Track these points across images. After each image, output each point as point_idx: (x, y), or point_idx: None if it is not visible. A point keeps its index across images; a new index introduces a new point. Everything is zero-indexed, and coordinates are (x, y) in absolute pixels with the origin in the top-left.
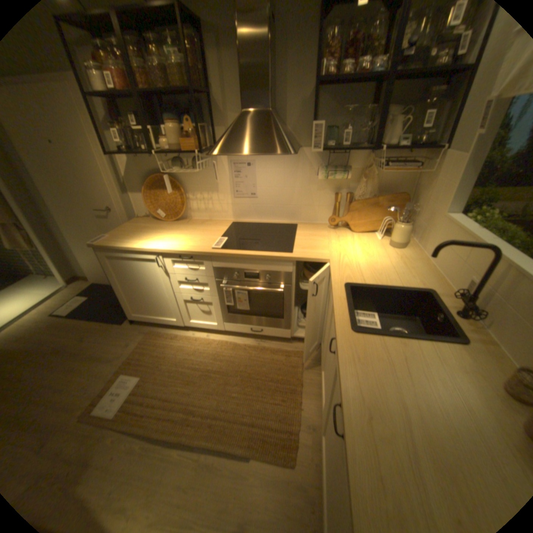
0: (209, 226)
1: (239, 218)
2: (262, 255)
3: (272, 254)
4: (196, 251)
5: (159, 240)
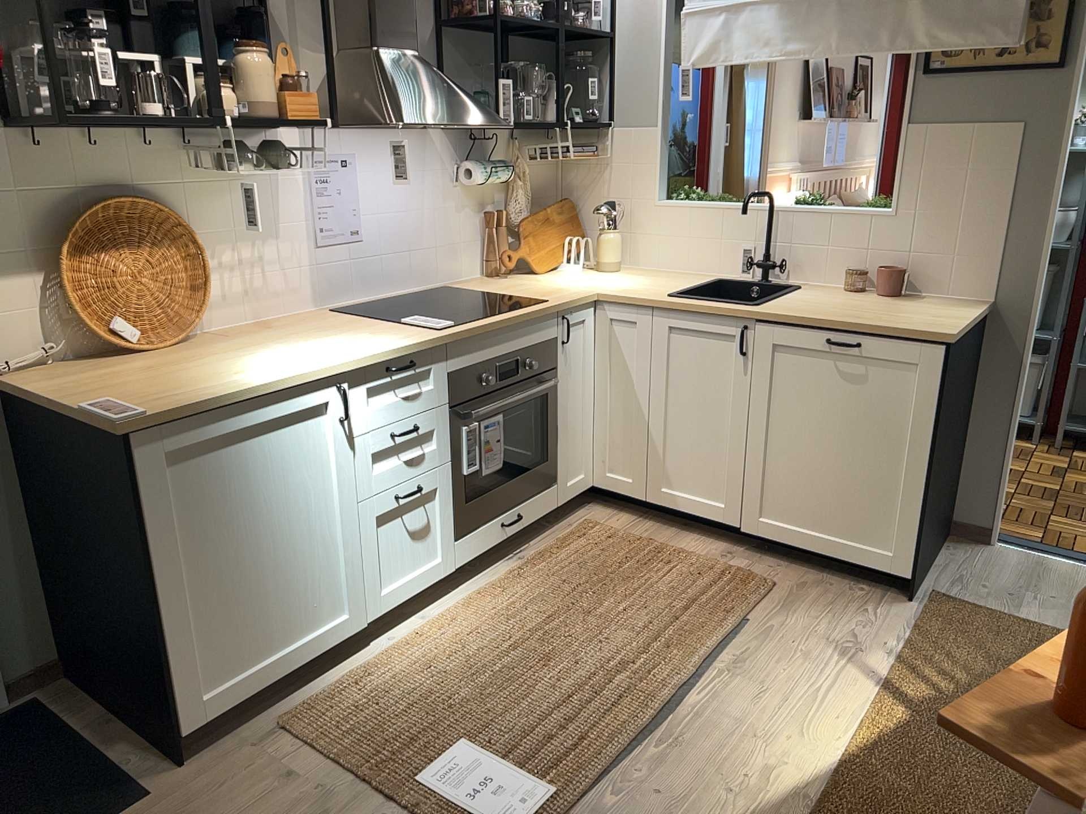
0: (308, 326)
1: (329, 302)
2: (527, 312)
3: (533, 307)
4: (426, 340)
5: (296, 359)
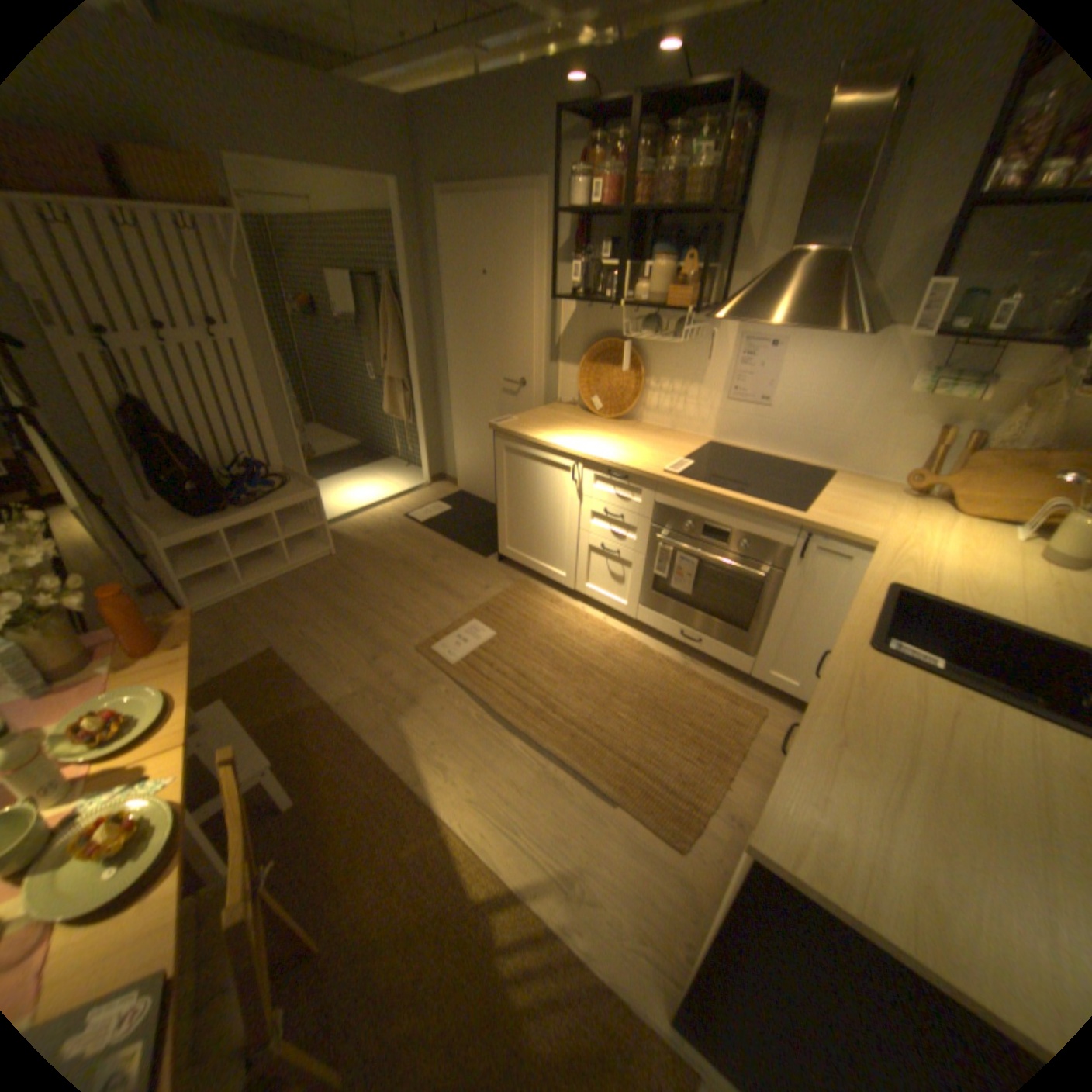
0: (666, 439)
1: (724, 438)
2: (746, 502)
3: (766, 505)
4: (636, 469)
5: (585, 441)
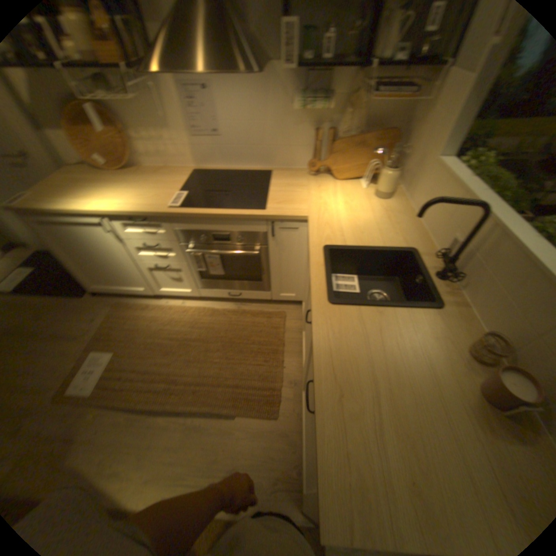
0: (161, 177)
1: (199, 164)
2: (229, 214)
3: (241, 212)
4: (146, 213)
5: (97, 199)
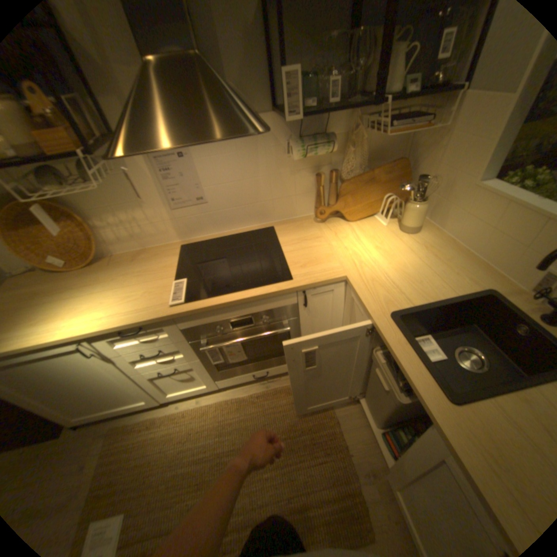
0: (147, 263)
1: (189, 236)
2: (253, 295)
3: (266, 288)
4: (145, 319)
5: (71, 314)
